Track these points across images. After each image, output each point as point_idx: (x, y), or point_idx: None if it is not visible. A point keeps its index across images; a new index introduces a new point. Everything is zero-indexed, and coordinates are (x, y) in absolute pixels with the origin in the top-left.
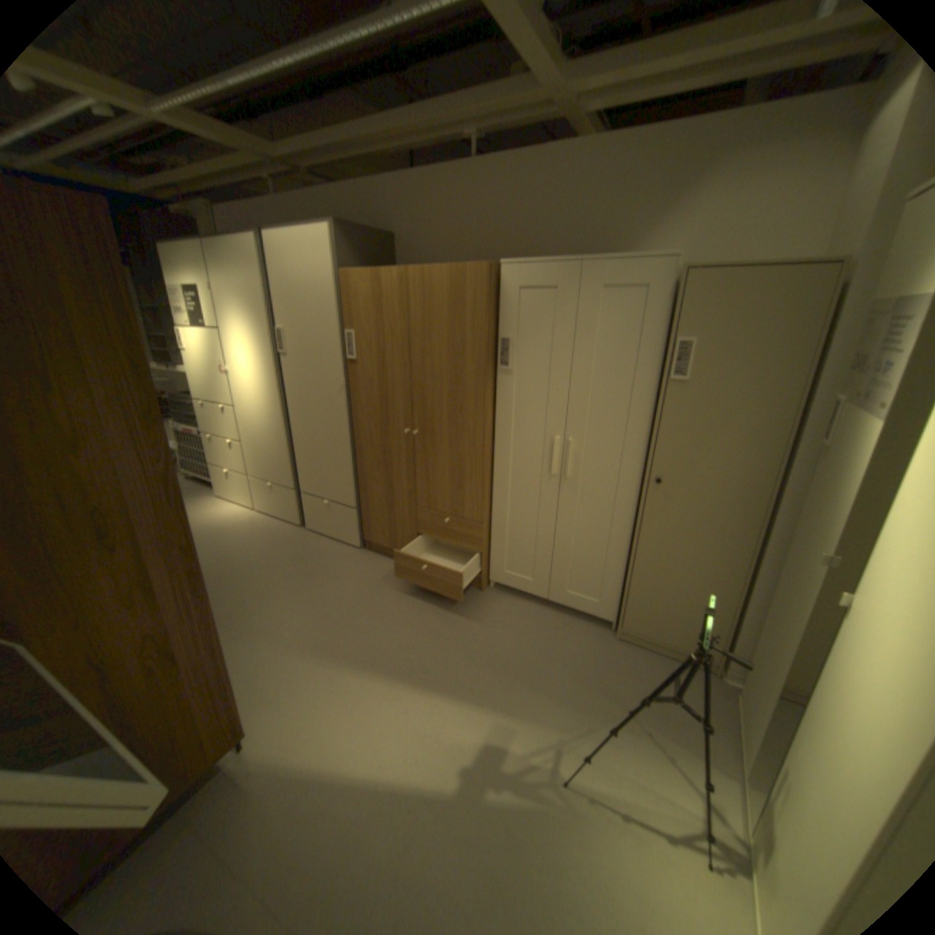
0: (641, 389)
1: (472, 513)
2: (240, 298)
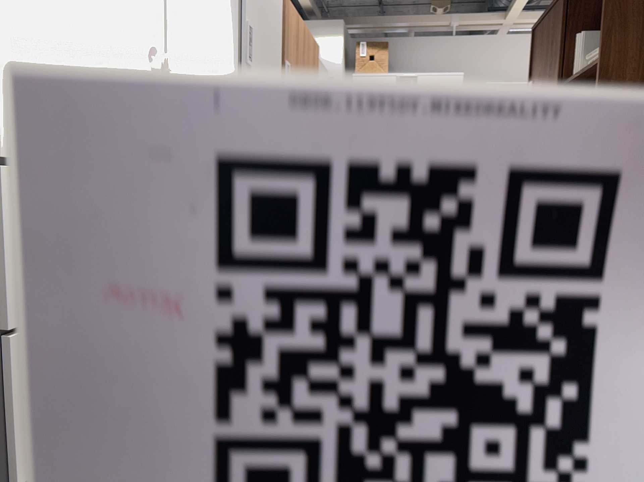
0: None
1: None
2: None
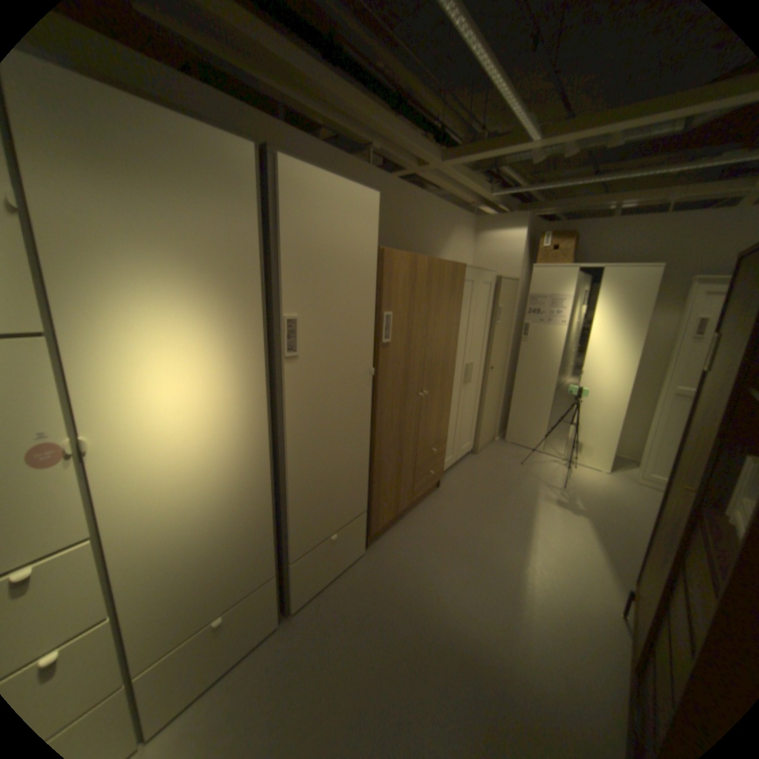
0: (487, 329)
1: (443, 433)
2: (184, 255)
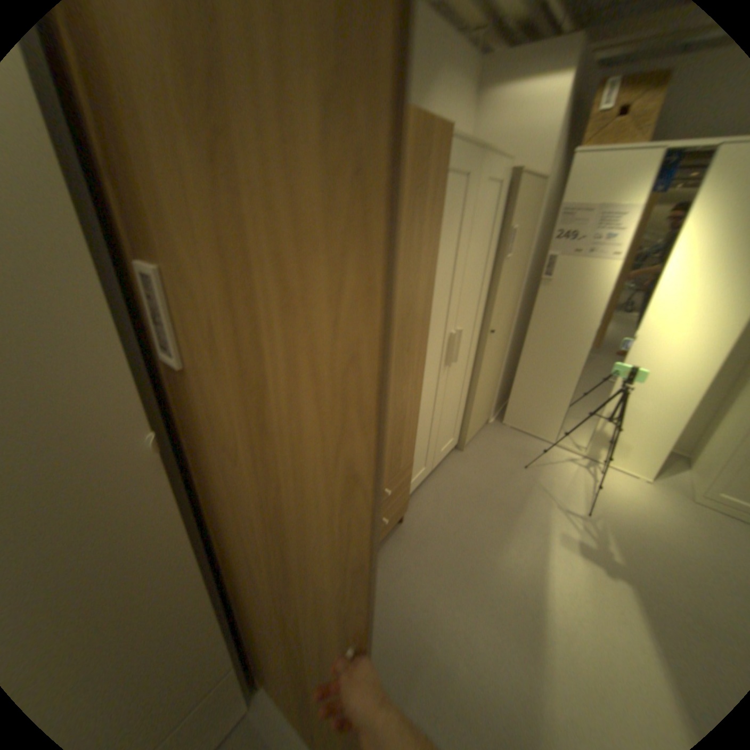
0: (489, 268)
1: (406, 457)
2: None
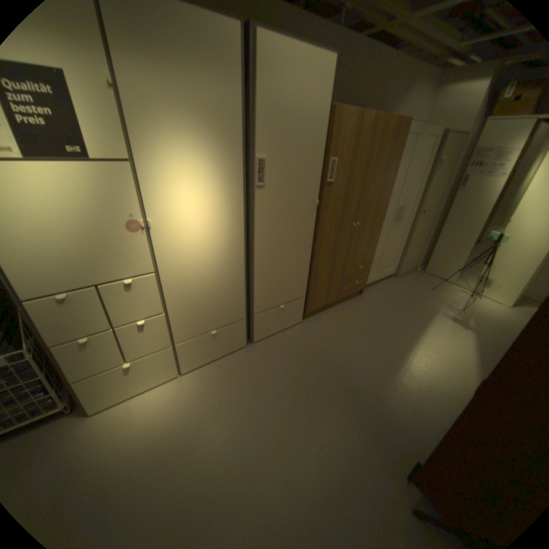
0: (425, 178)
1: (370, 257)
2: (196, 113)
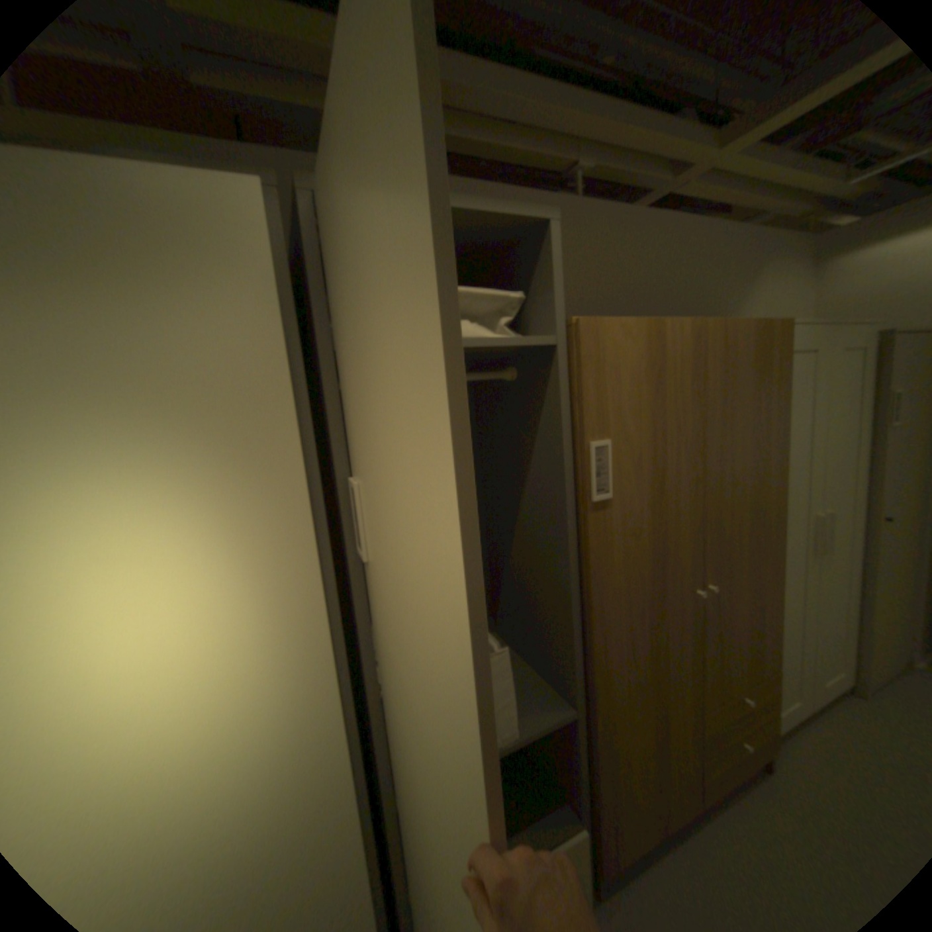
0: (864, 442)
1: (771, 666)
2: (128, 398)
